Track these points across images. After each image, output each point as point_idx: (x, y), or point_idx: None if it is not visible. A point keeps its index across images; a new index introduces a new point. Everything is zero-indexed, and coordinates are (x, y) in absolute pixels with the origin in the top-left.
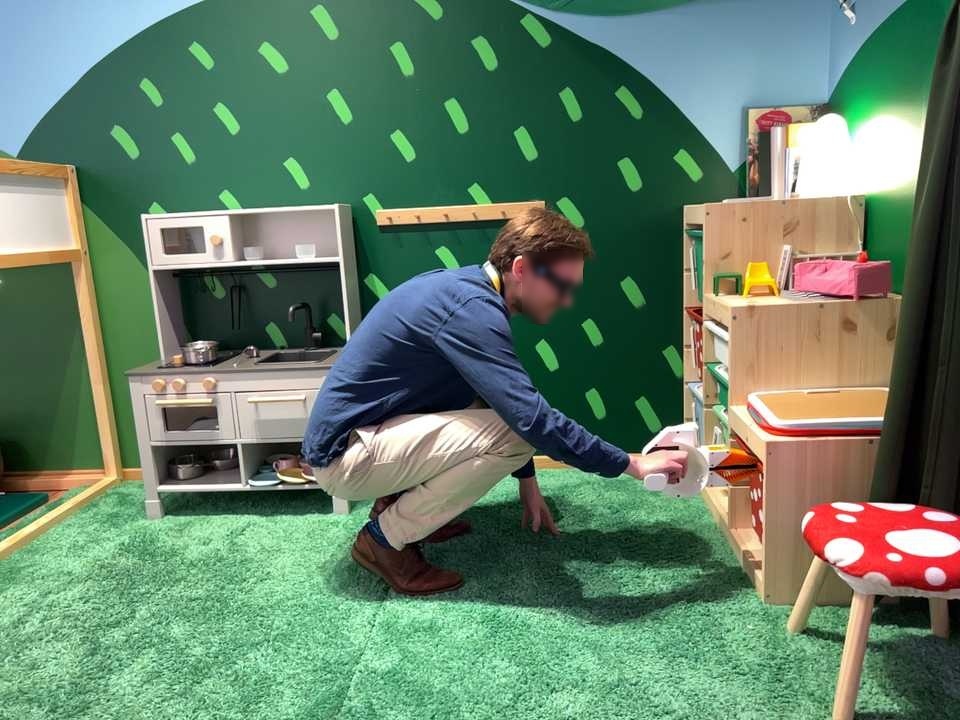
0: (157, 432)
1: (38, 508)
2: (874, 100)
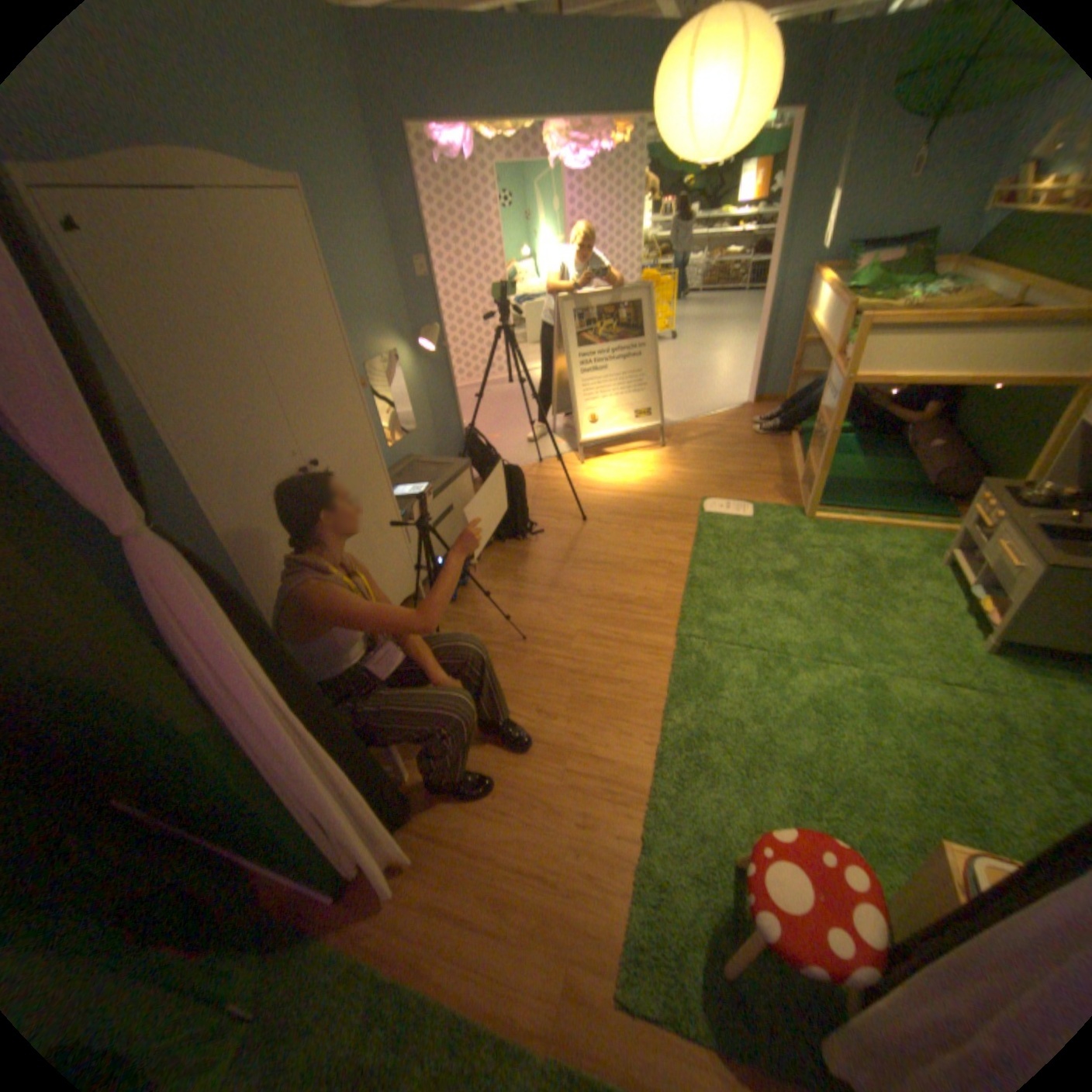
0: (979, 524)
1: (945, 520)
2: None
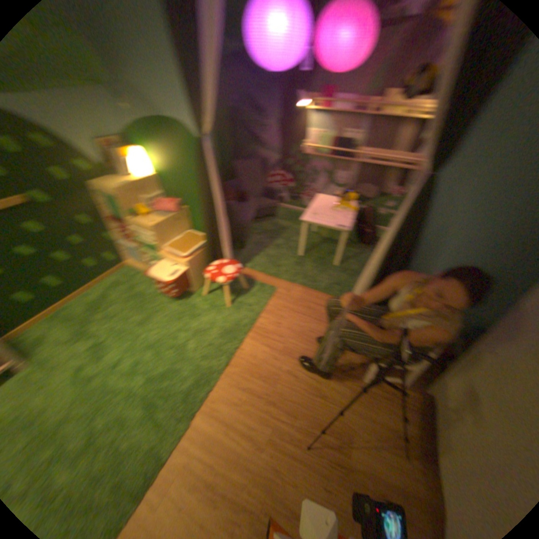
0: None
1: None
2: (146, 144)
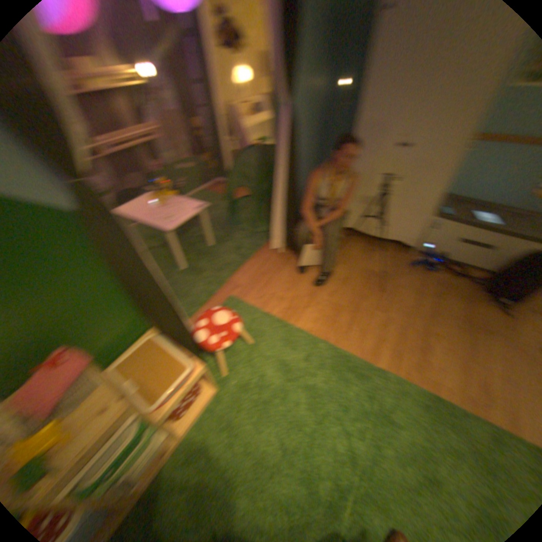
0: None
1: None
2: None
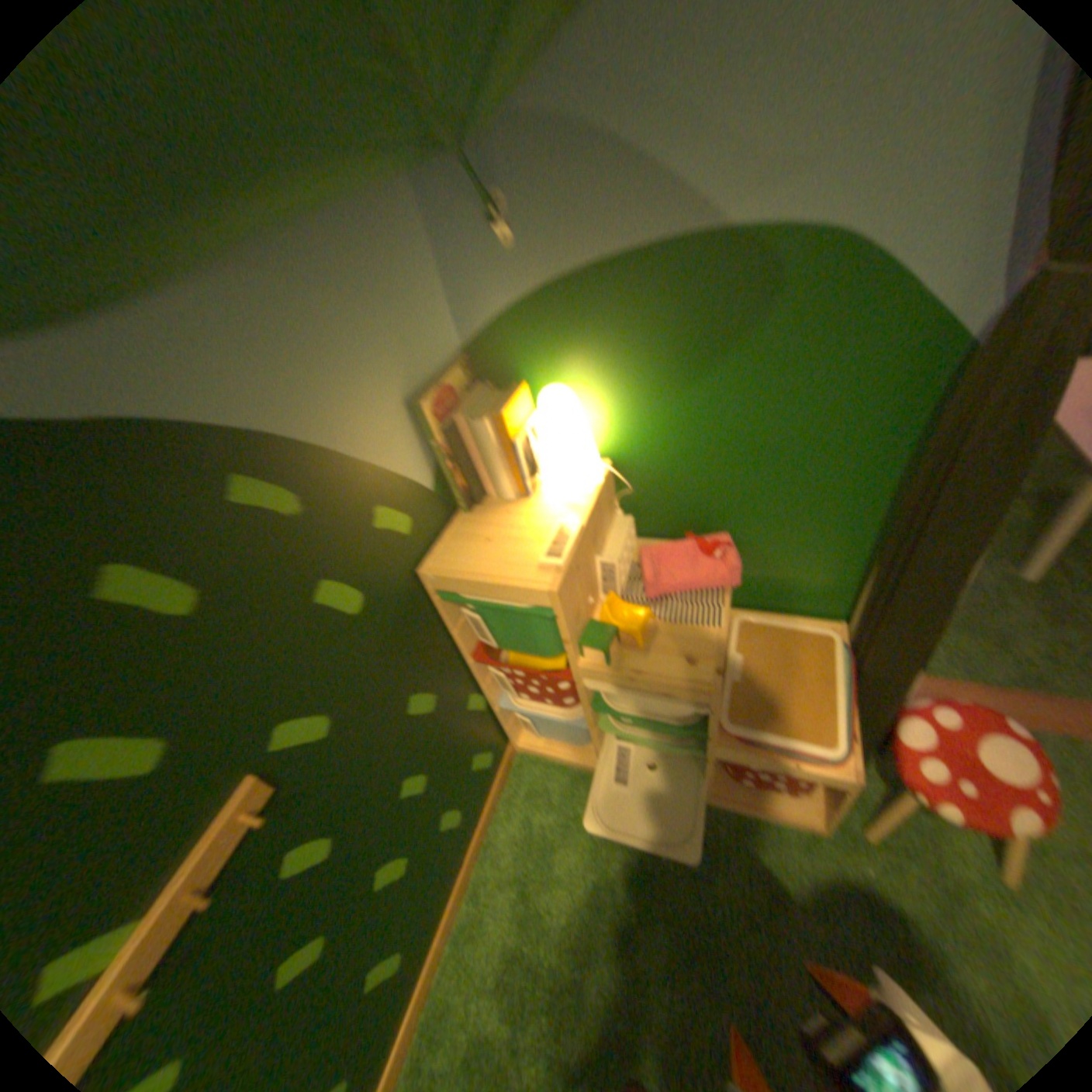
0: None
1: None
2: (603, 359)
